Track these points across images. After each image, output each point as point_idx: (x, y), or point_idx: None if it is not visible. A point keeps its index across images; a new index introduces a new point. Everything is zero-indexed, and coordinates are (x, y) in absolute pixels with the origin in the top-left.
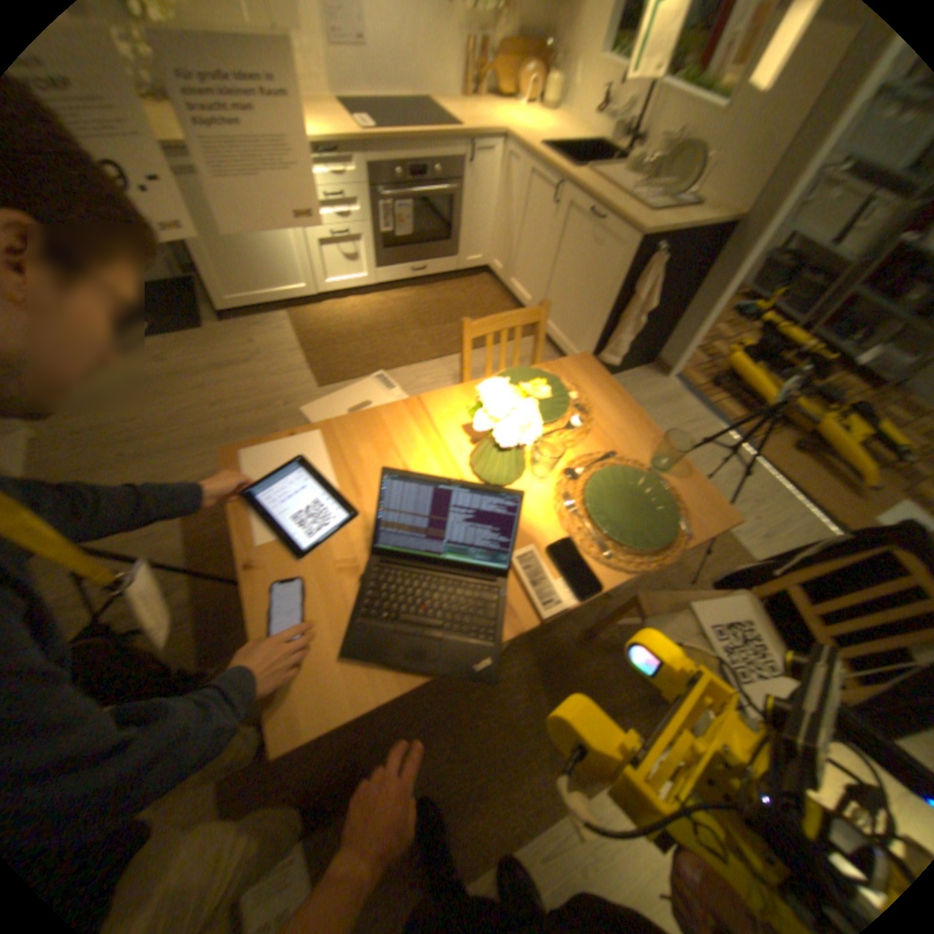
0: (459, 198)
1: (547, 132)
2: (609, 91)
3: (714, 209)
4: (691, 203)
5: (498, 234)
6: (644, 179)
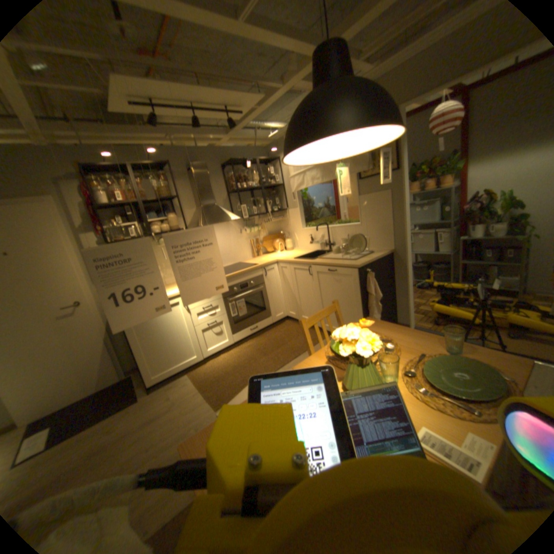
0: (263, 290)
1: (293, 255)
2: (310, 236)
3: (379, 252)
4: (368, 253)
5: (286, 299)
6: (343, 254)
